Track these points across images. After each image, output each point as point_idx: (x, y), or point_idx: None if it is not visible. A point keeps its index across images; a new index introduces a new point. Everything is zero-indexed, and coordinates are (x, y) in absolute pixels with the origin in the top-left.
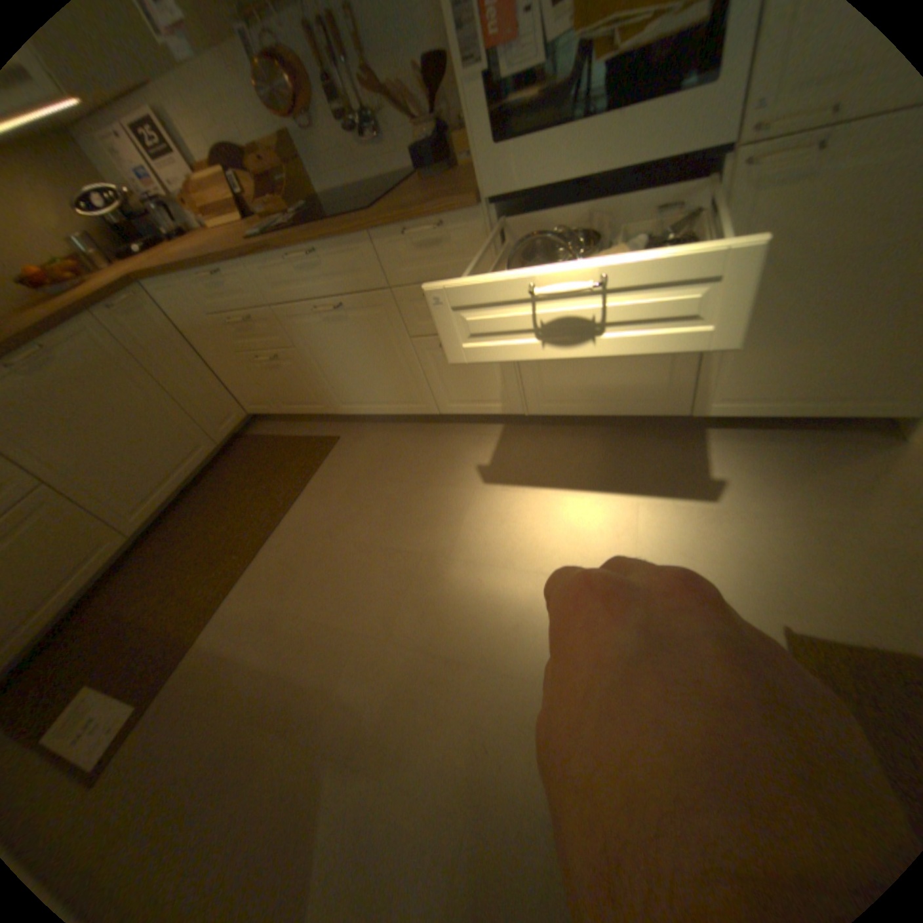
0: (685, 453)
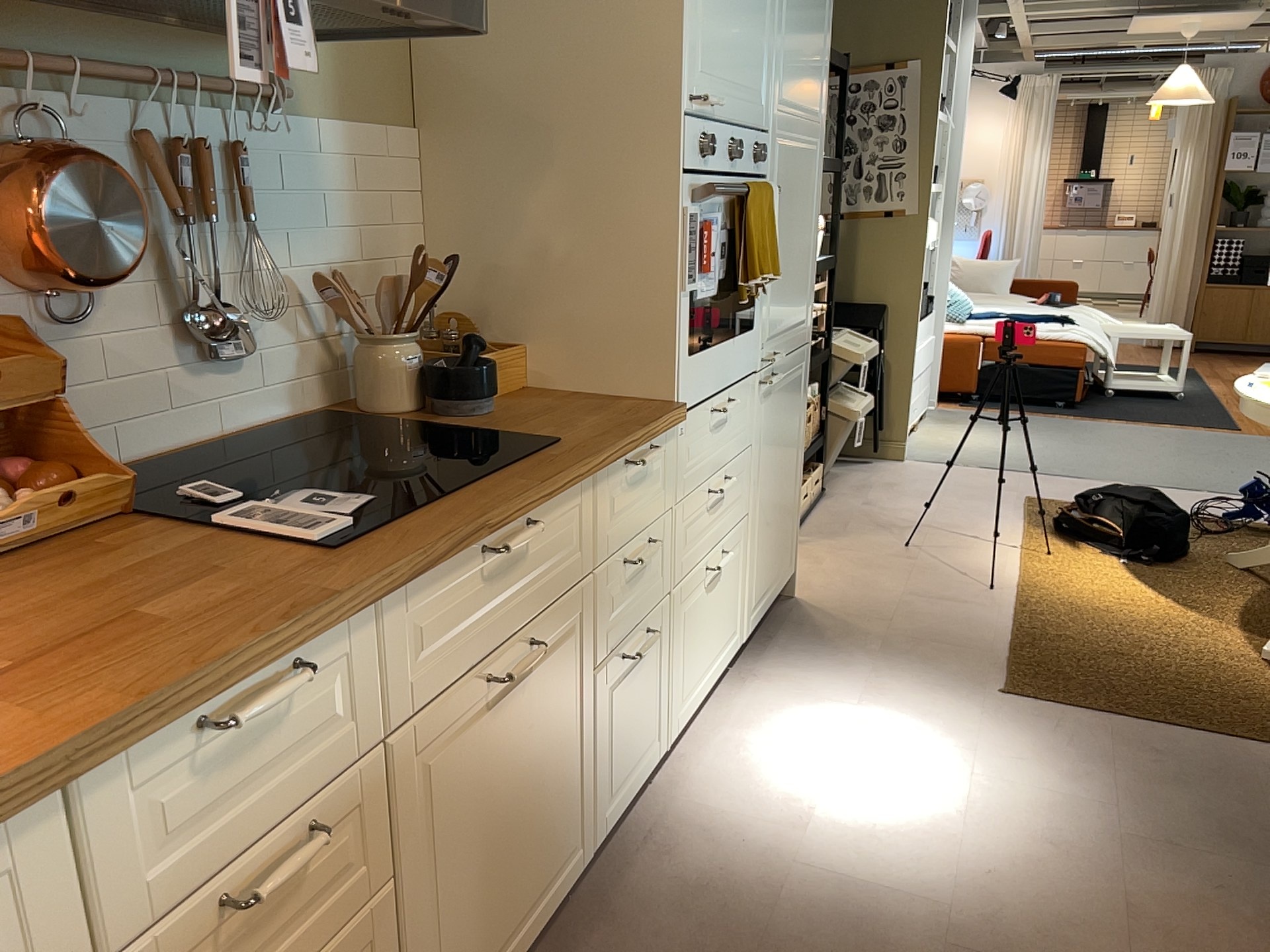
0: (770, 681)
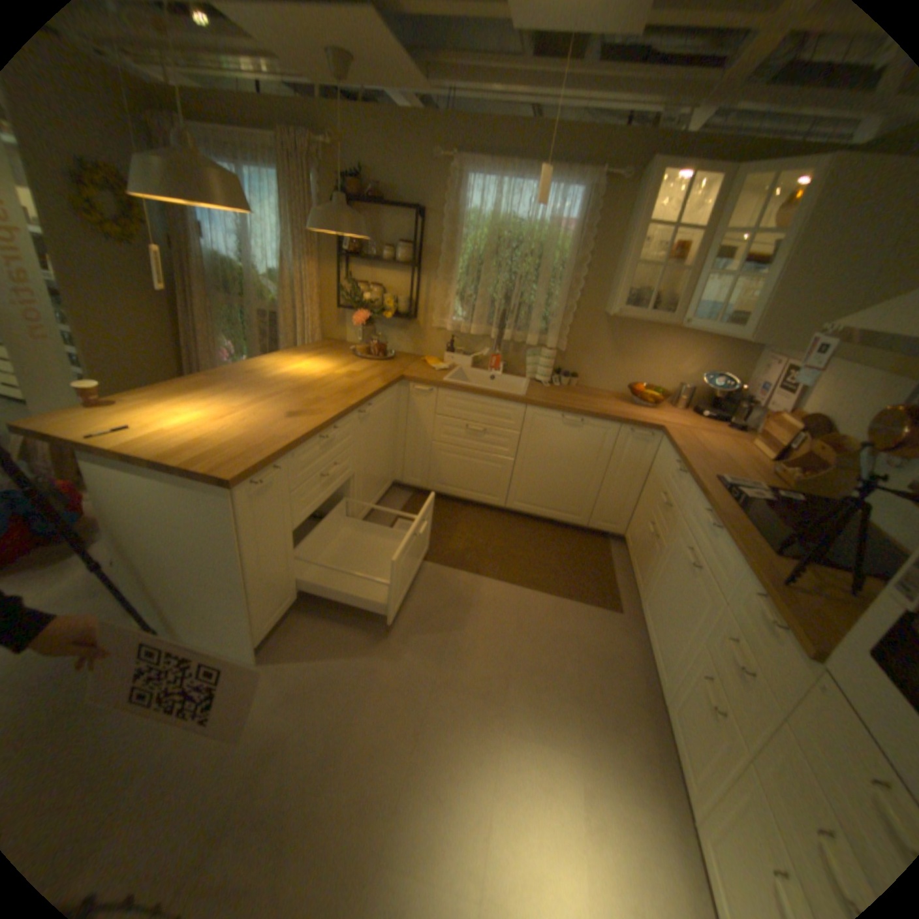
0: None
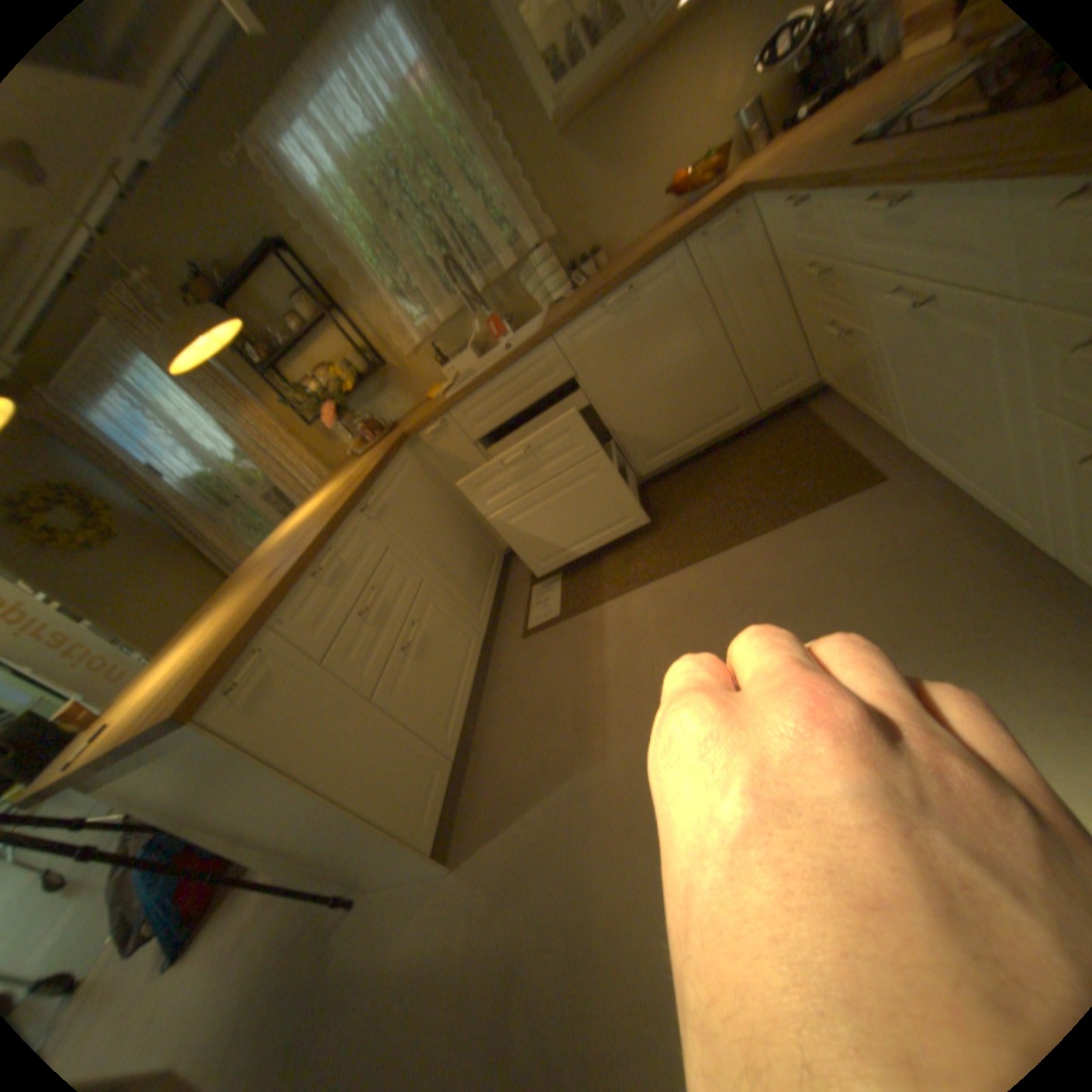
0: None
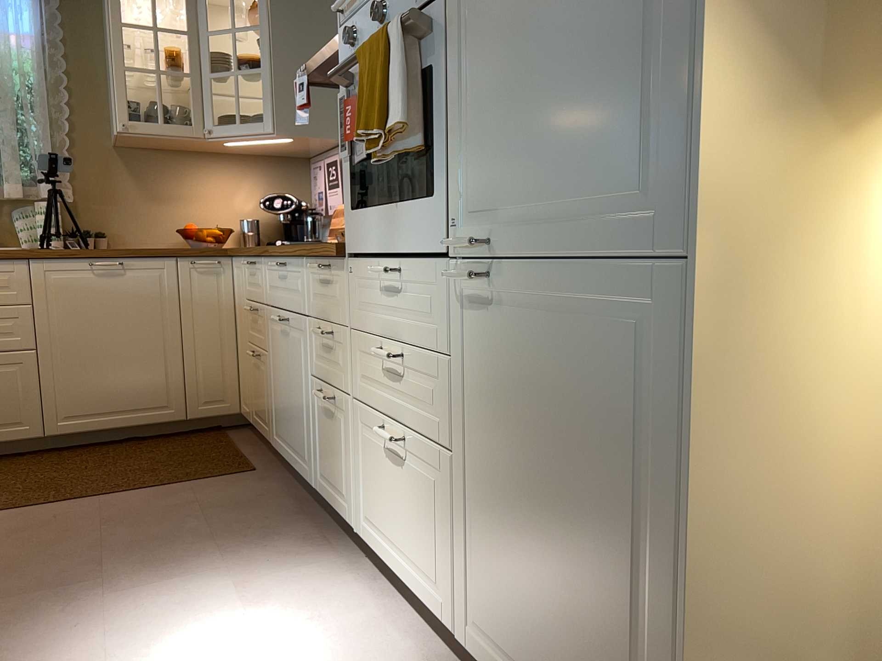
0: None
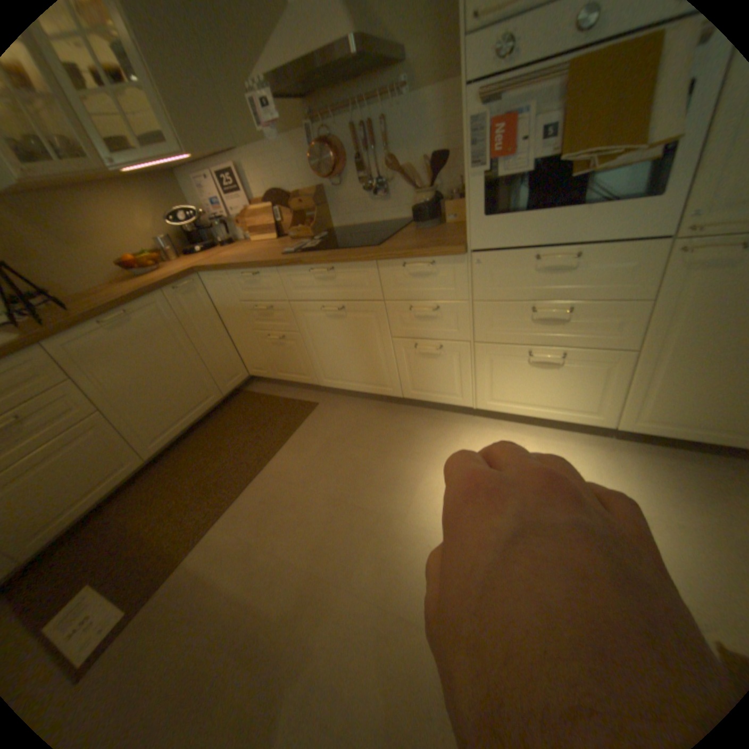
0: (610, 459)
